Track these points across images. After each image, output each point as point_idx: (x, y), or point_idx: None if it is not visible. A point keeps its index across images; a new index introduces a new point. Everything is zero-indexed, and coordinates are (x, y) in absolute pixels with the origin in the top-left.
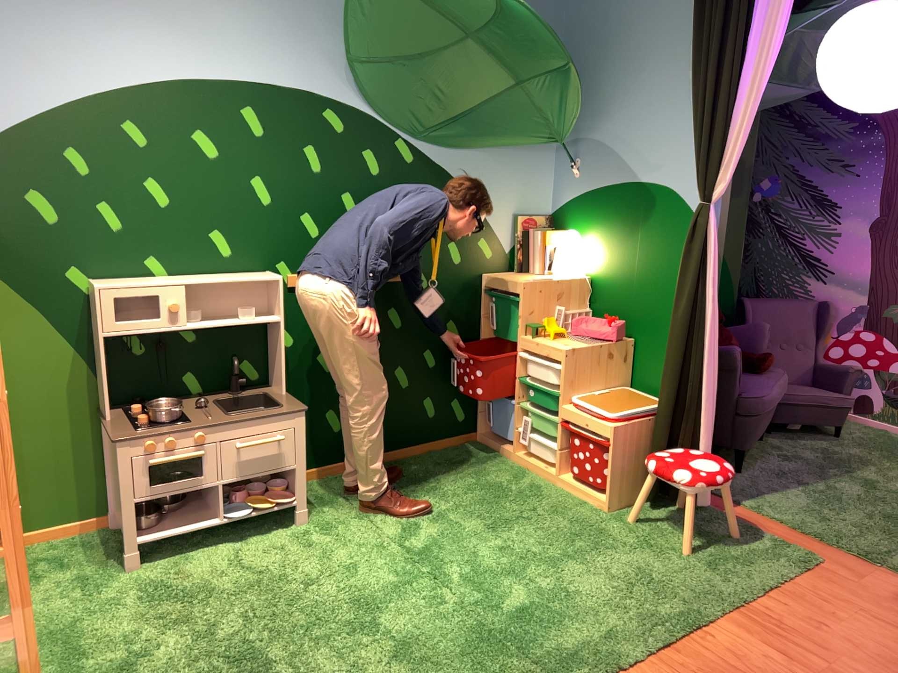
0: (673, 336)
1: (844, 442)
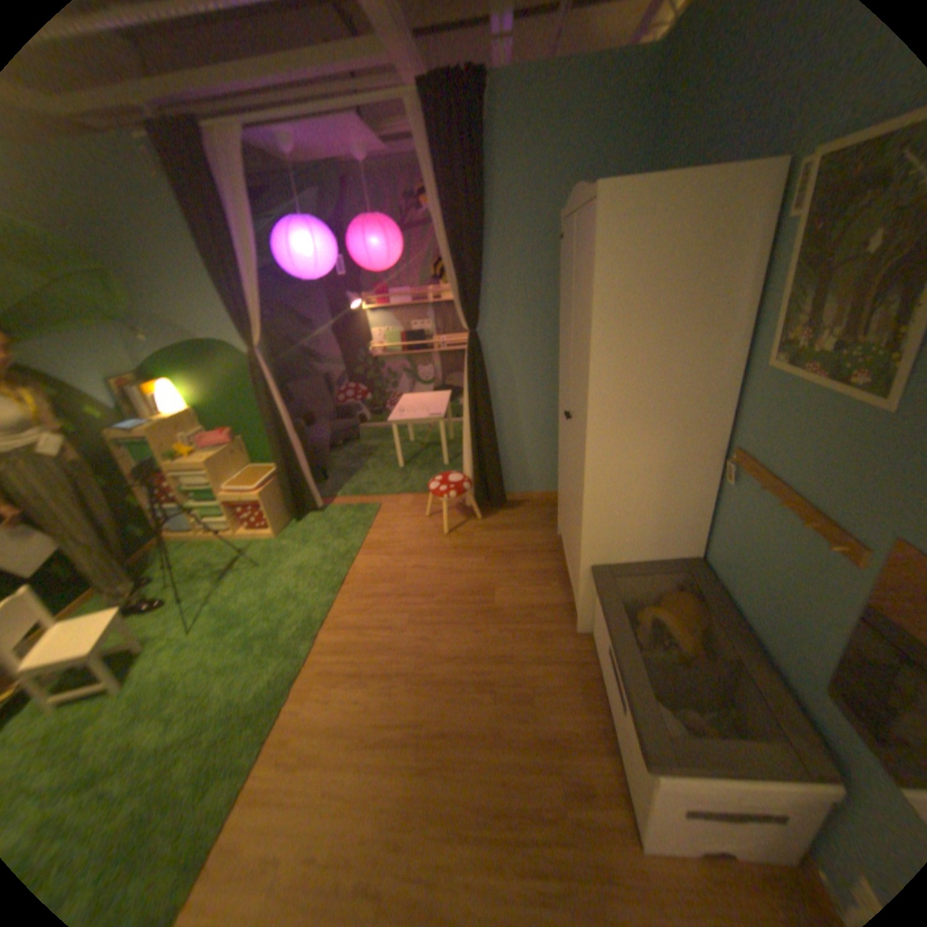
0: (268, 430)
1: (364, 441)
